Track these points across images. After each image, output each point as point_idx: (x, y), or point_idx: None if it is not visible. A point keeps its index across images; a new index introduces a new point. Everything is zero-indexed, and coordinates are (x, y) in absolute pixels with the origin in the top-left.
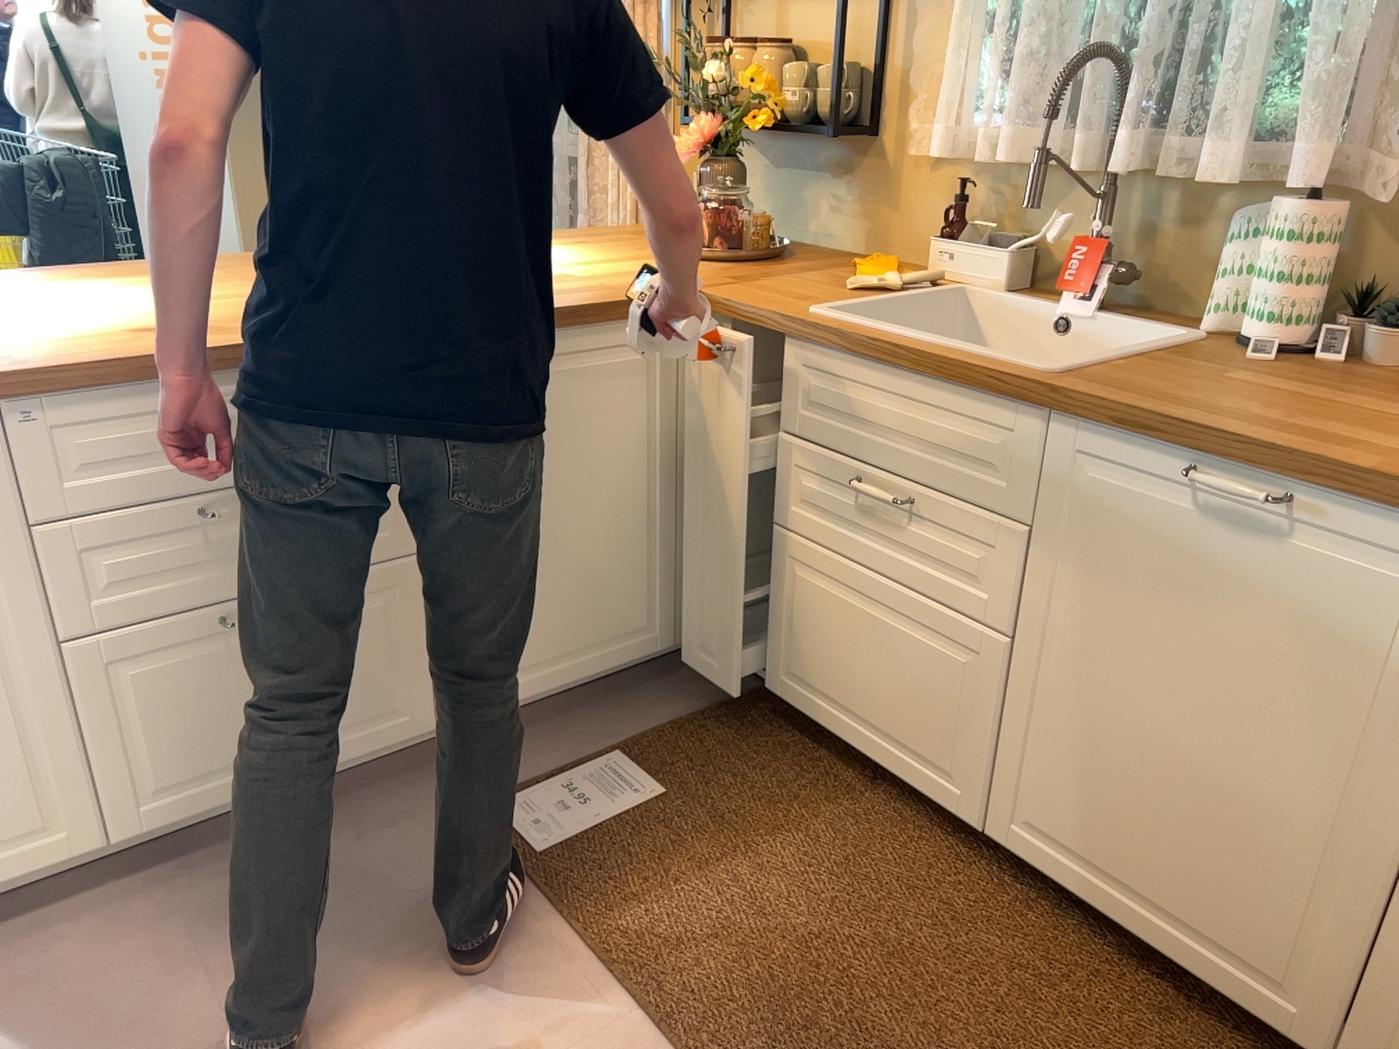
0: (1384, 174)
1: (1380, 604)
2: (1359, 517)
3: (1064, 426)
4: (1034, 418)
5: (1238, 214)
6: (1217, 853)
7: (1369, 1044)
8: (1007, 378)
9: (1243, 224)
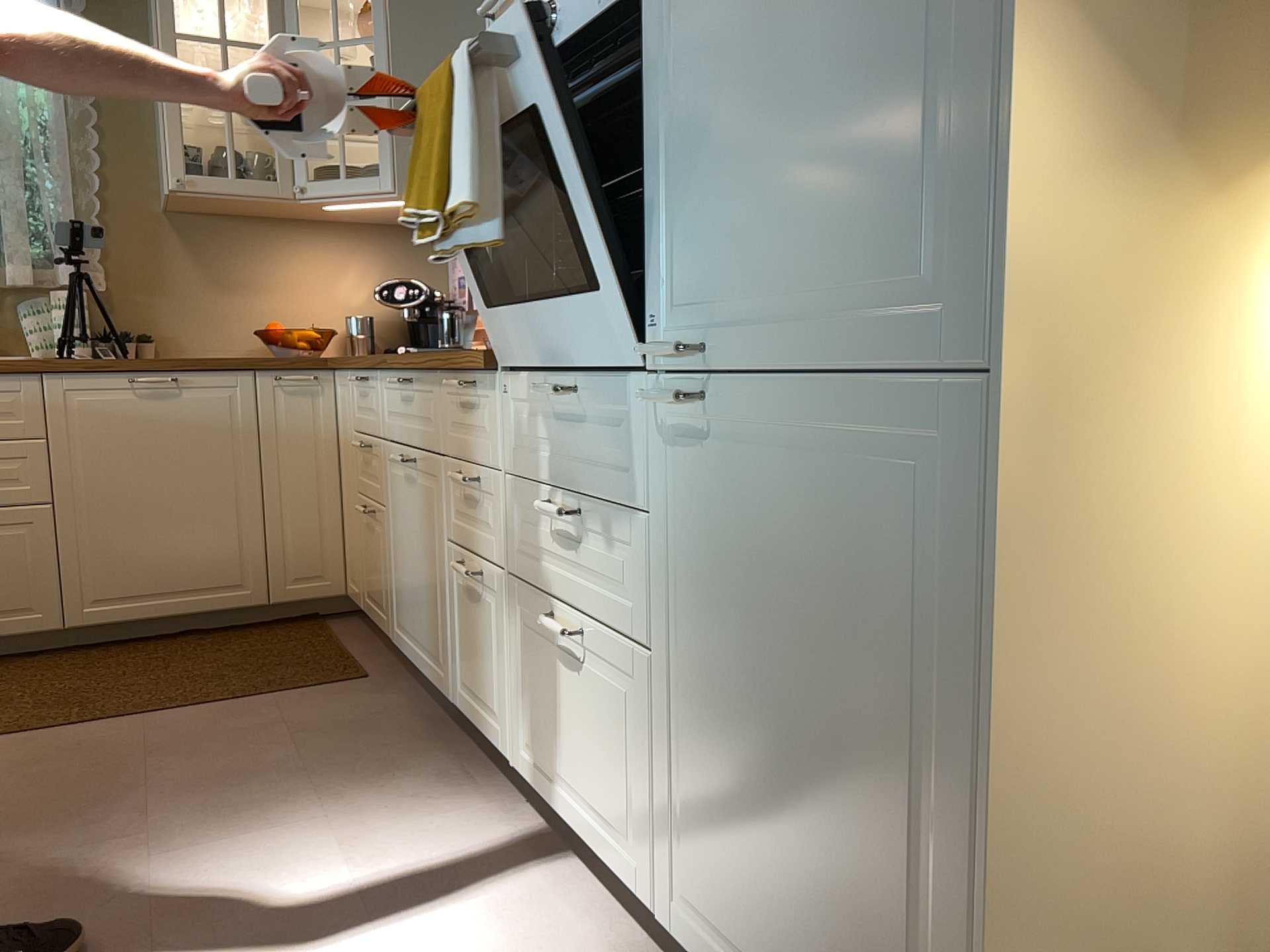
0: (100, 278)
1: (220, 406)
2: (202, 377)
3: (53, 380)
4: (32, 381)
5: (23, 303)
6: (195, 545)
7: (276, 581)
8: (9, 364)
9: (30, 307)
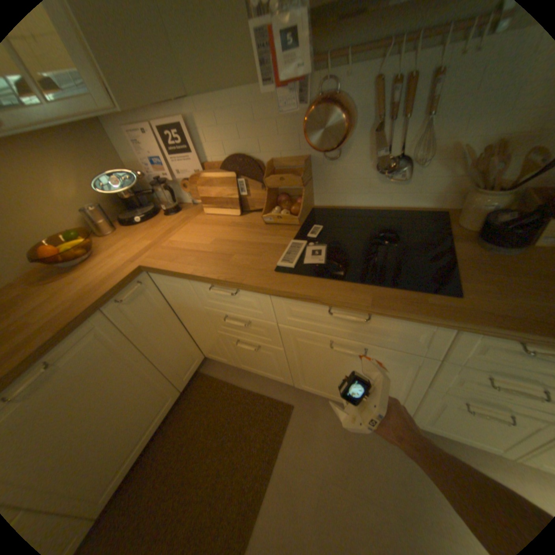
0: None
1: (94, 347)
2: (66, 343)
3: None
4: None
5: None
6: (135, 414)
7: (179, 382)
8: None
9: None
